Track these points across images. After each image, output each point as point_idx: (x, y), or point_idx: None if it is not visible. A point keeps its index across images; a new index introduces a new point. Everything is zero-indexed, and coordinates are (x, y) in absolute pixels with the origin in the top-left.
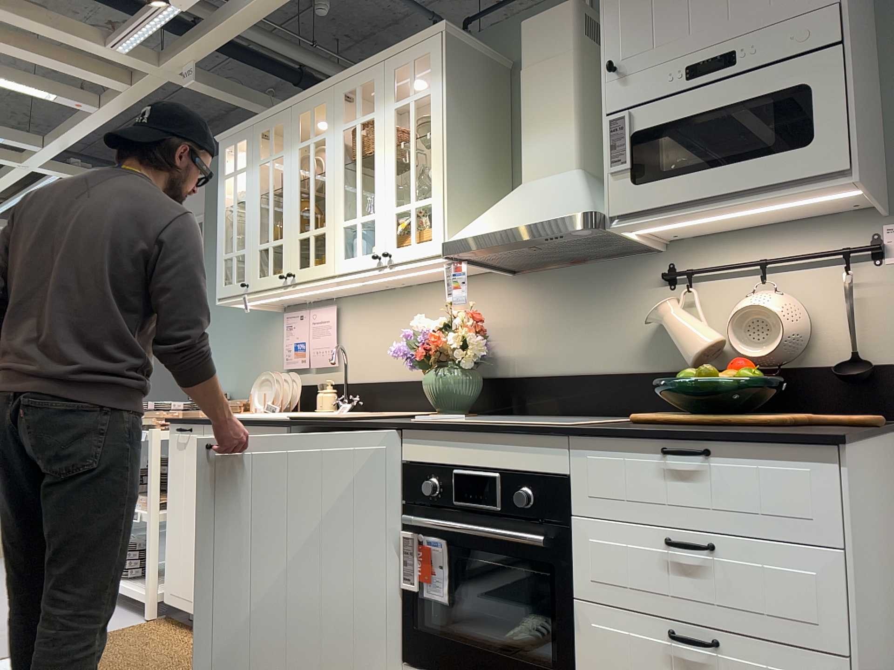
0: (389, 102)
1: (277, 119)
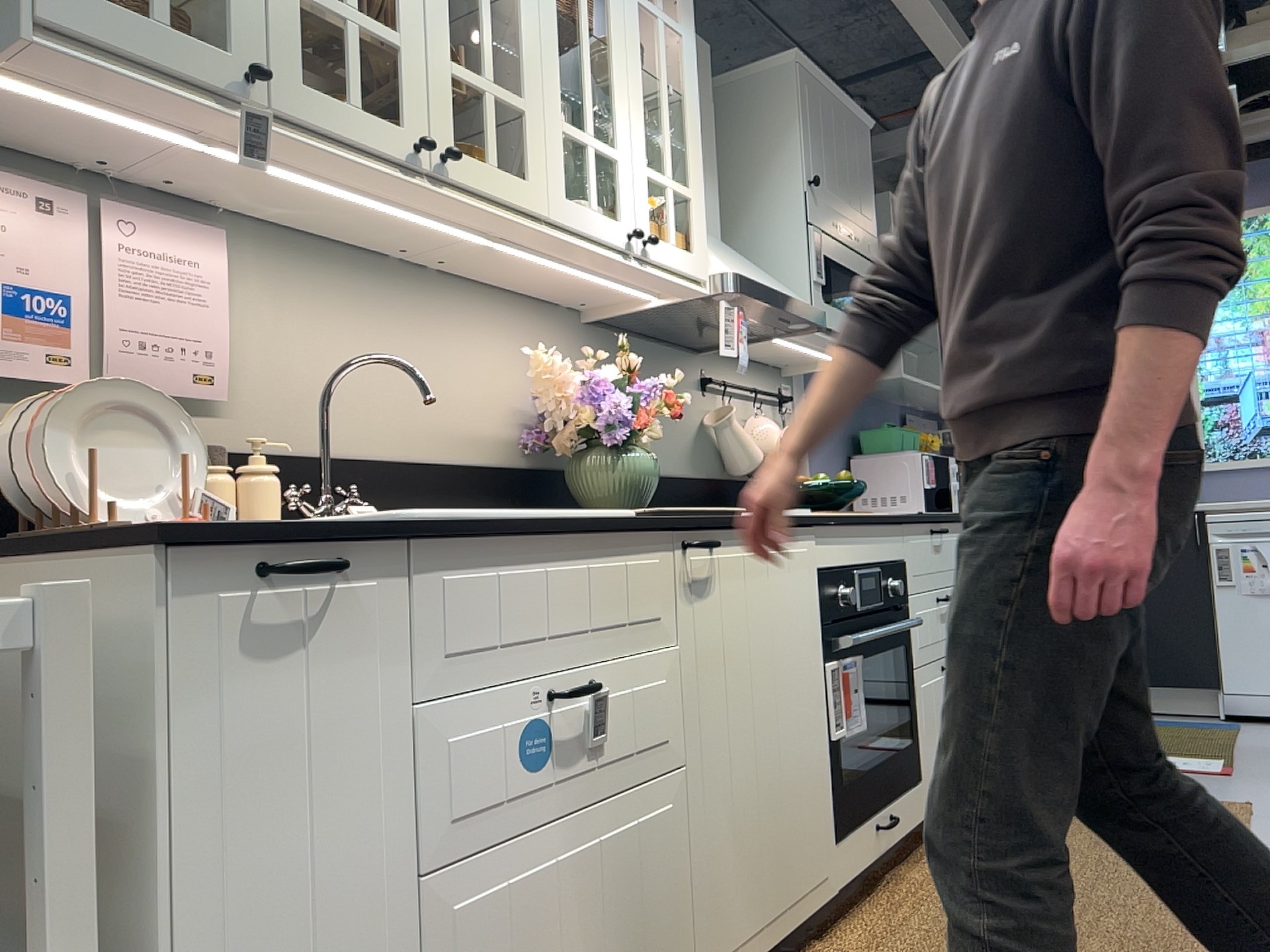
0: None
1: None
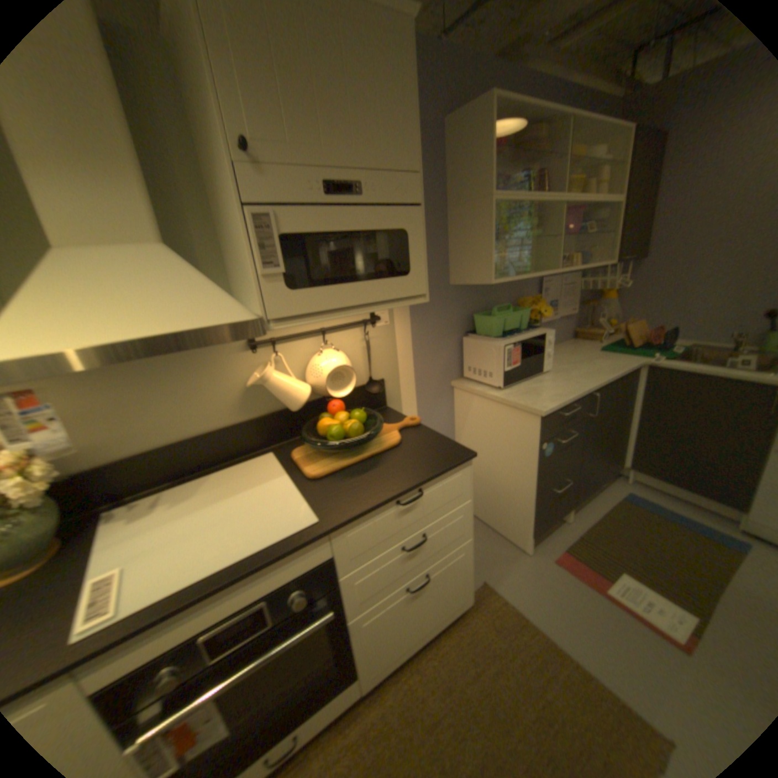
0: None
1: None
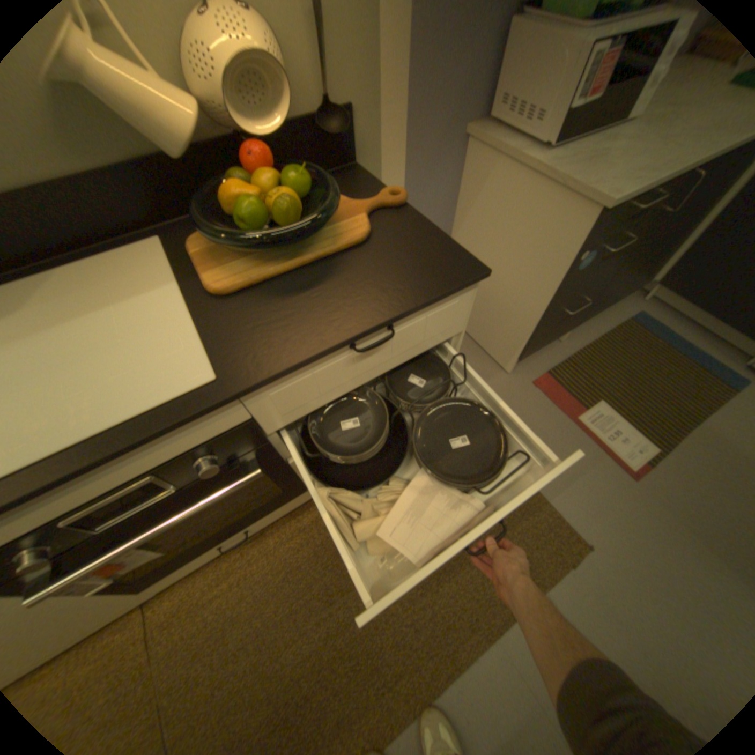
0: None
1: None
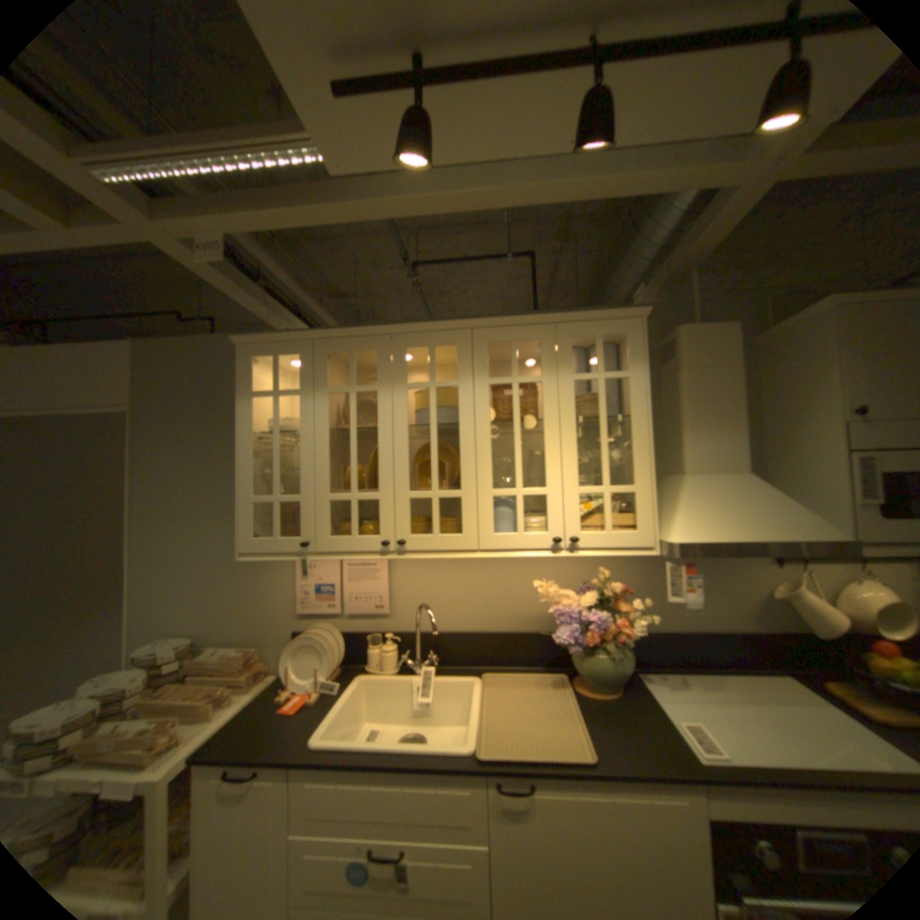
0: (568, 370)
1: (363, 342)
